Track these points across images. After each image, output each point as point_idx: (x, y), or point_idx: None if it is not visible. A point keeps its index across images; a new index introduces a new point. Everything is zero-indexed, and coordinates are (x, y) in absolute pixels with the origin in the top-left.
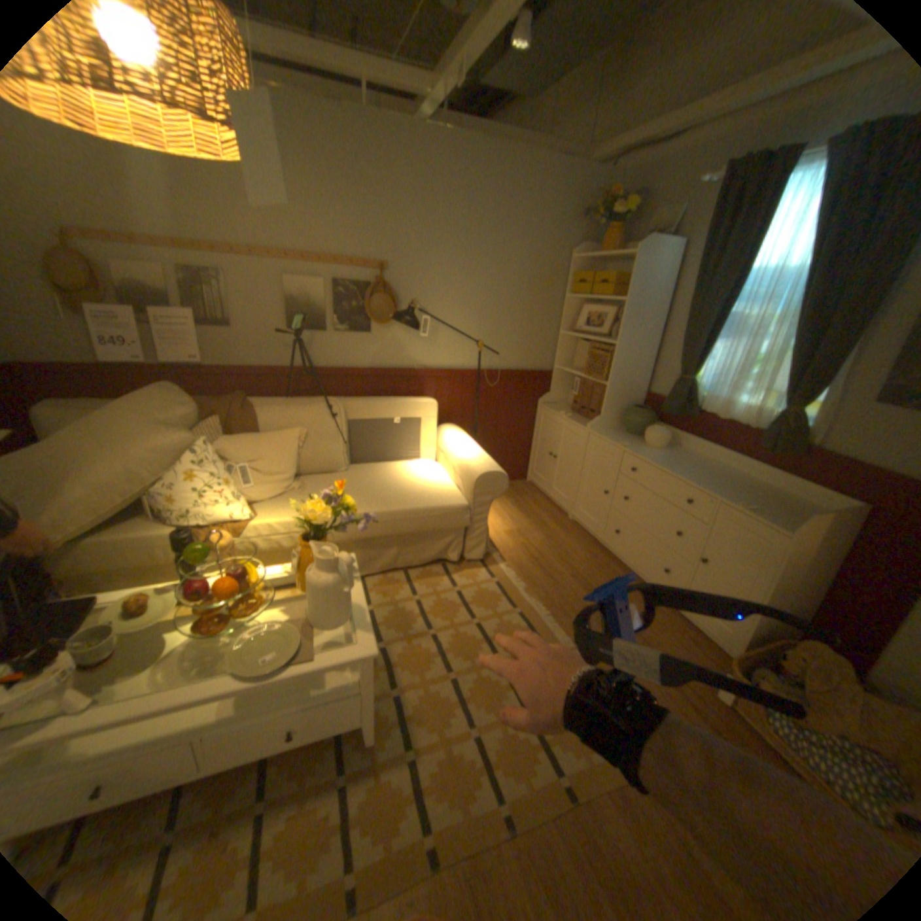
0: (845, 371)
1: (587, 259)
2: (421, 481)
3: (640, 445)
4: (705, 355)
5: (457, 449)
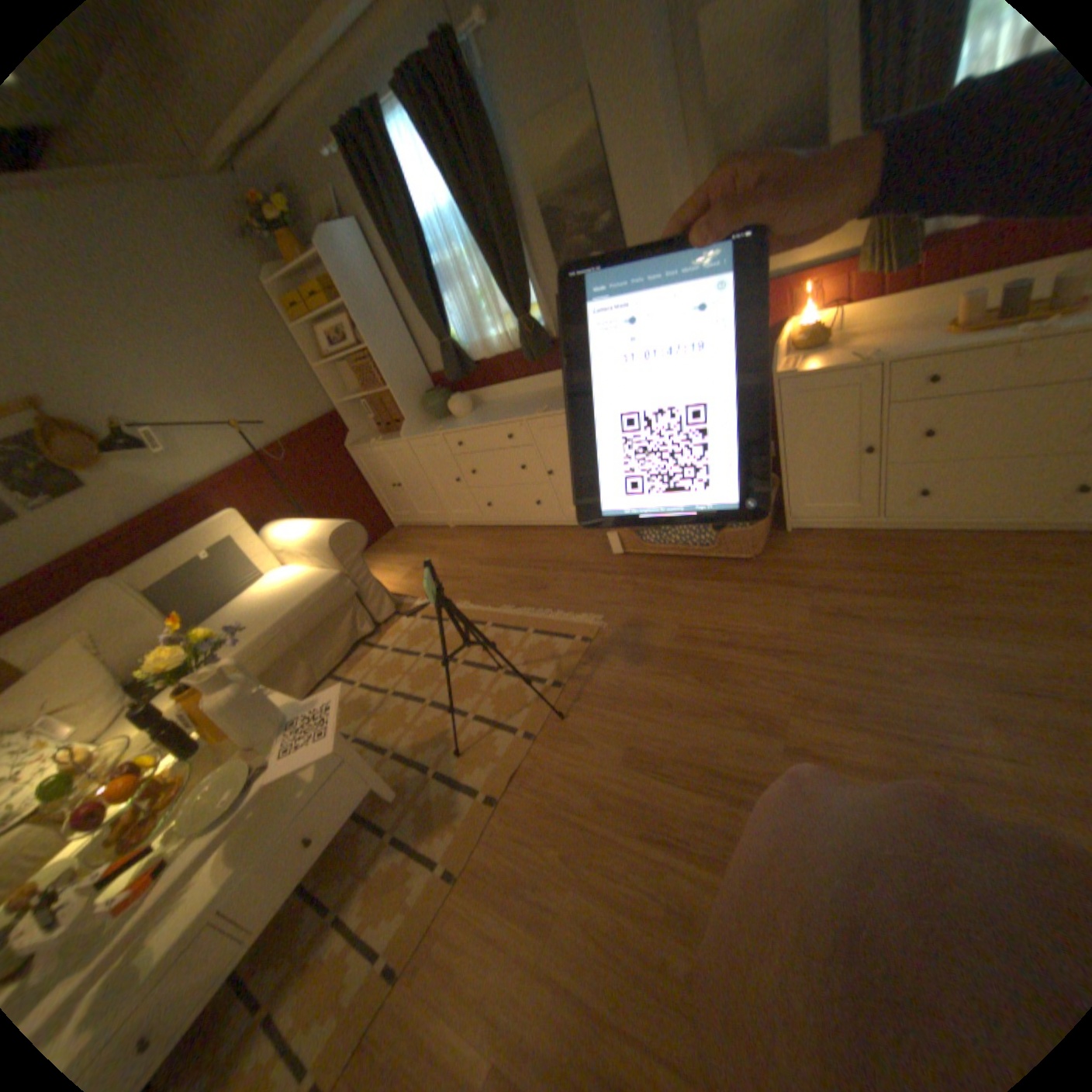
0: (530, 267)
1: (279, 277)
2: (278, 587)
3: (451, 420)
4: (442, 311)
5: (292, 533)
